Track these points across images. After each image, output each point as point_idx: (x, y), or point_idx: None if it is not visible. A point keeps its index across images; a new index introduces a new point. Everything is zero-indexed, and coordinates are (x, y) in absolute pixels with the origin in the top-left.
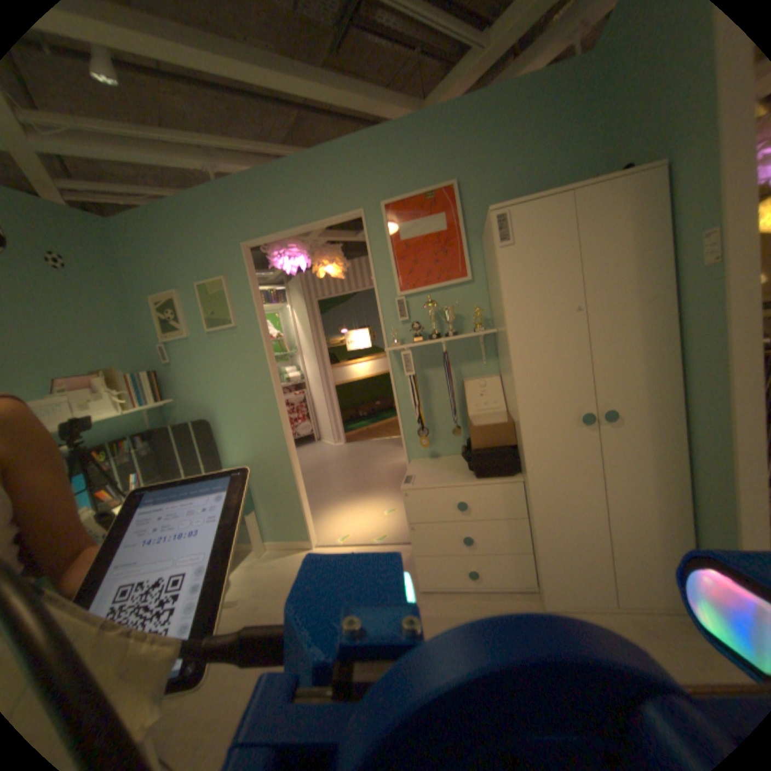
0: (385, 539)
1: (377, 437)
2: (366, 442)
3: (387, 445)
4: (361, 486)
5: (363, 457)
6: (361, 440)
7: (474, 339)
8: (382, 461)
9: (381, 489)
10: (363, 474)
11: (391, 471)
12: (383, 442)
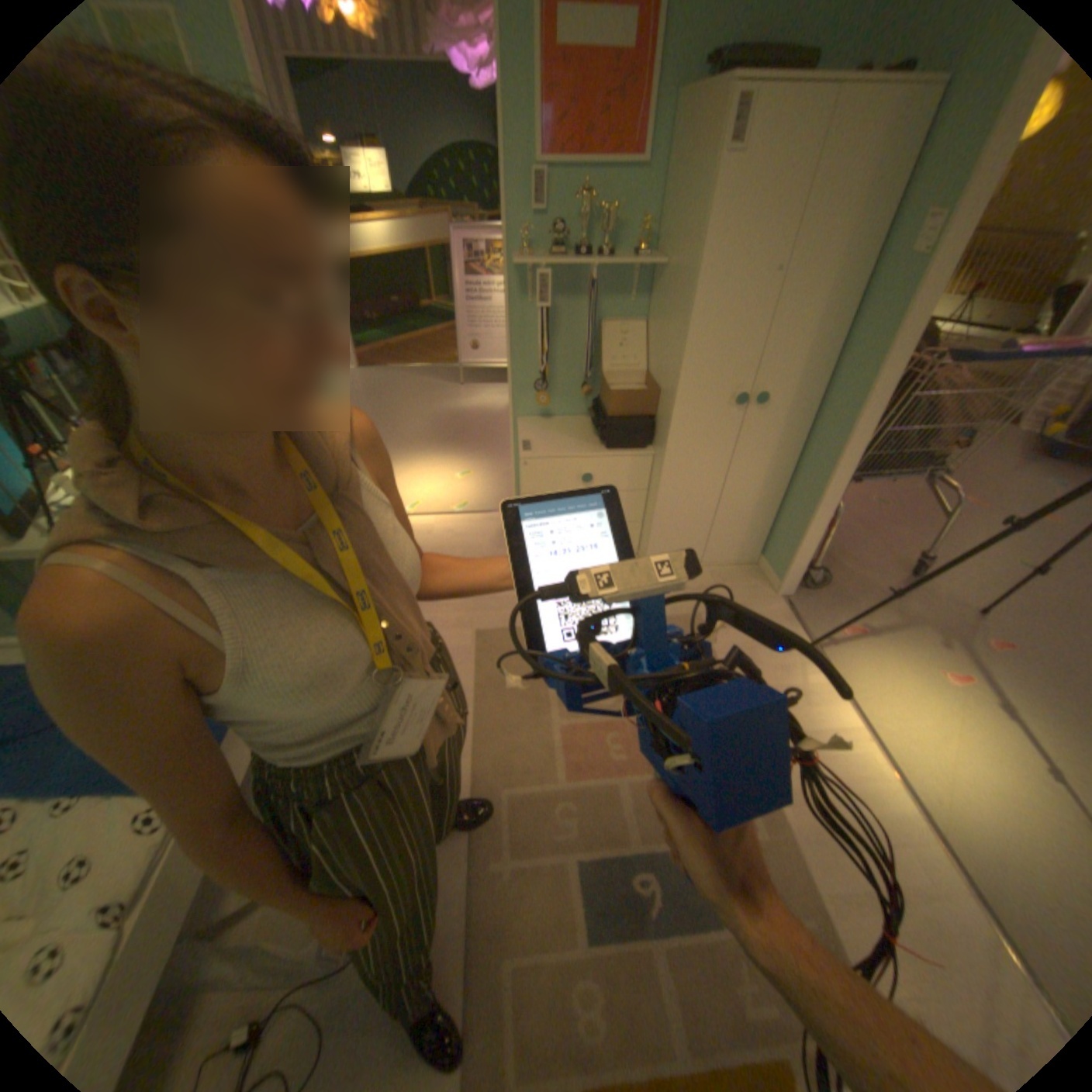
0: (467, 506)
1: (409, 363)
2: (394, 369)
3: (429, 378)
4: (411, 439)
5: (398, 395)
6: (383, 365)
7: (627, 263)
8: (430, 404)
9: (442, 445)
10: (408, 422)
11: (448, 420)
12: (422, 372)
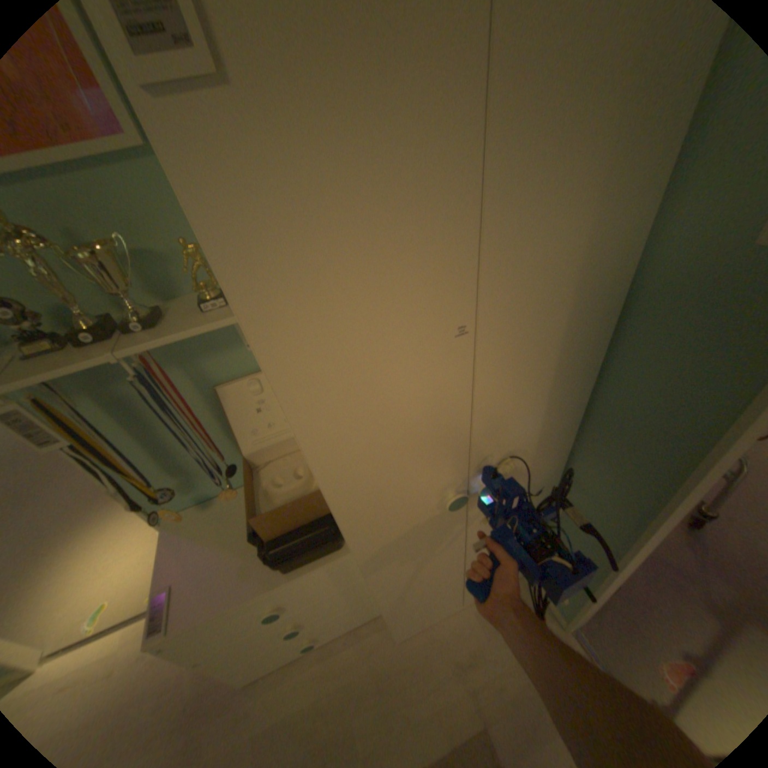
0: None
1: None
2: None
3: None
4: None
5: None
6: None
7: None
8: None
9: None
10: None
11: None
12: None
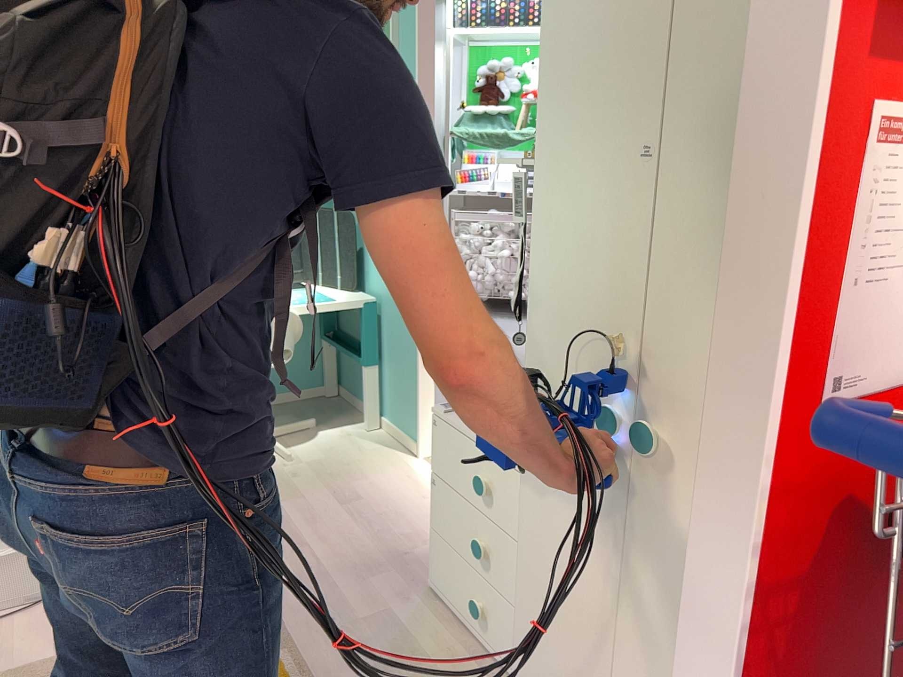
0: None
1: None
2: None
3: None
4: None
5: None
6: None
7: None
8: None
9: None
10: None
11: None
12: None
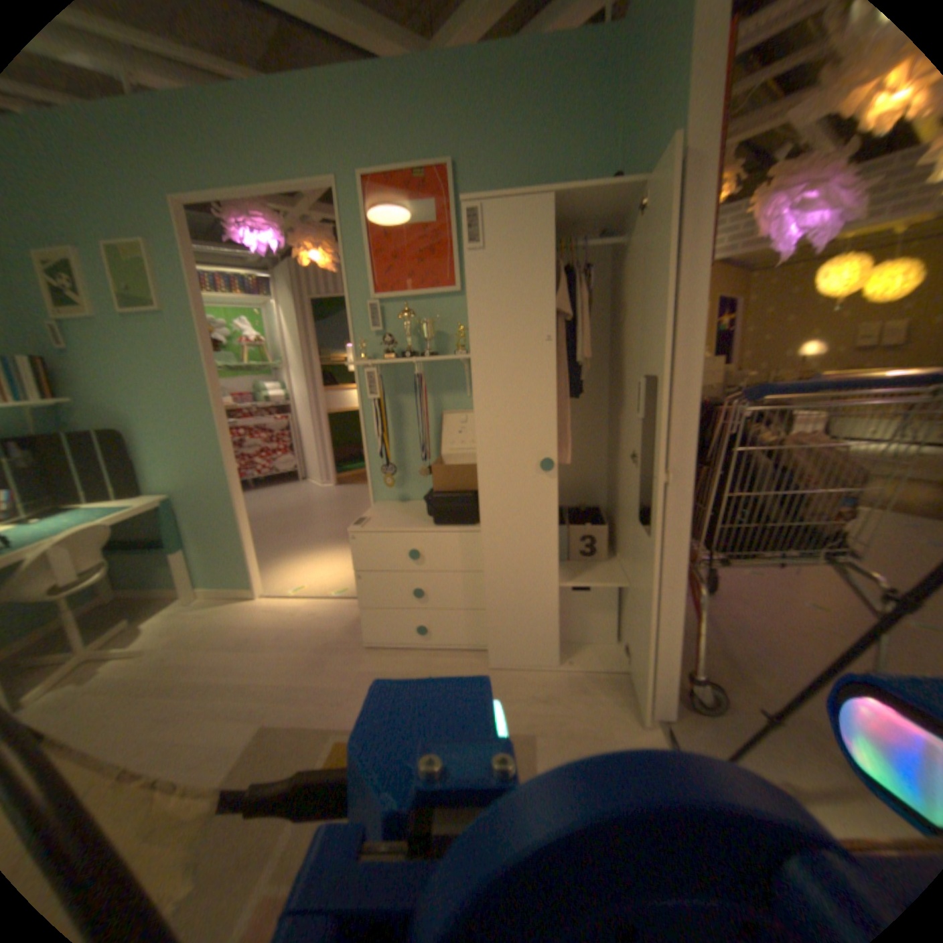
0: (344, 593)
1: None
2: (360, 486)
3: None
4: (336, 535)
5: (350, 503)
6: (354, 483)
7: (458, 366)
8: None
9: None
10: (344, 522)
11: None
12: None
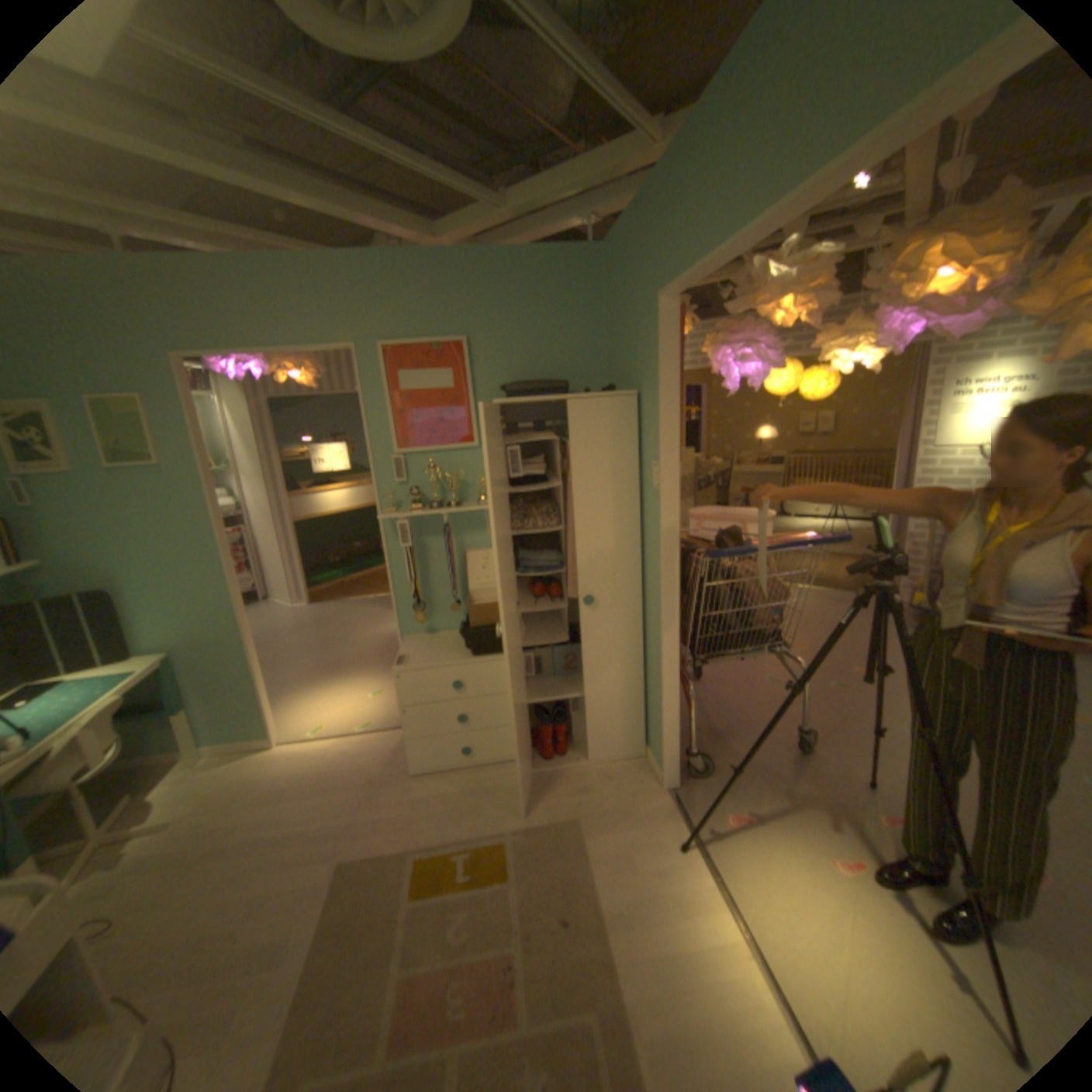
0: (369, 727)
1: (357, 596)
2: (341, 603)
3: (371, 607)
4: (336, 665)
5: (337, 626)
6: (332, 600)
7: (479, 510)
8: (365, 630)
9: (363, 668)
10: (339, 649)
11: (377, 643)
12: (366, 603)
